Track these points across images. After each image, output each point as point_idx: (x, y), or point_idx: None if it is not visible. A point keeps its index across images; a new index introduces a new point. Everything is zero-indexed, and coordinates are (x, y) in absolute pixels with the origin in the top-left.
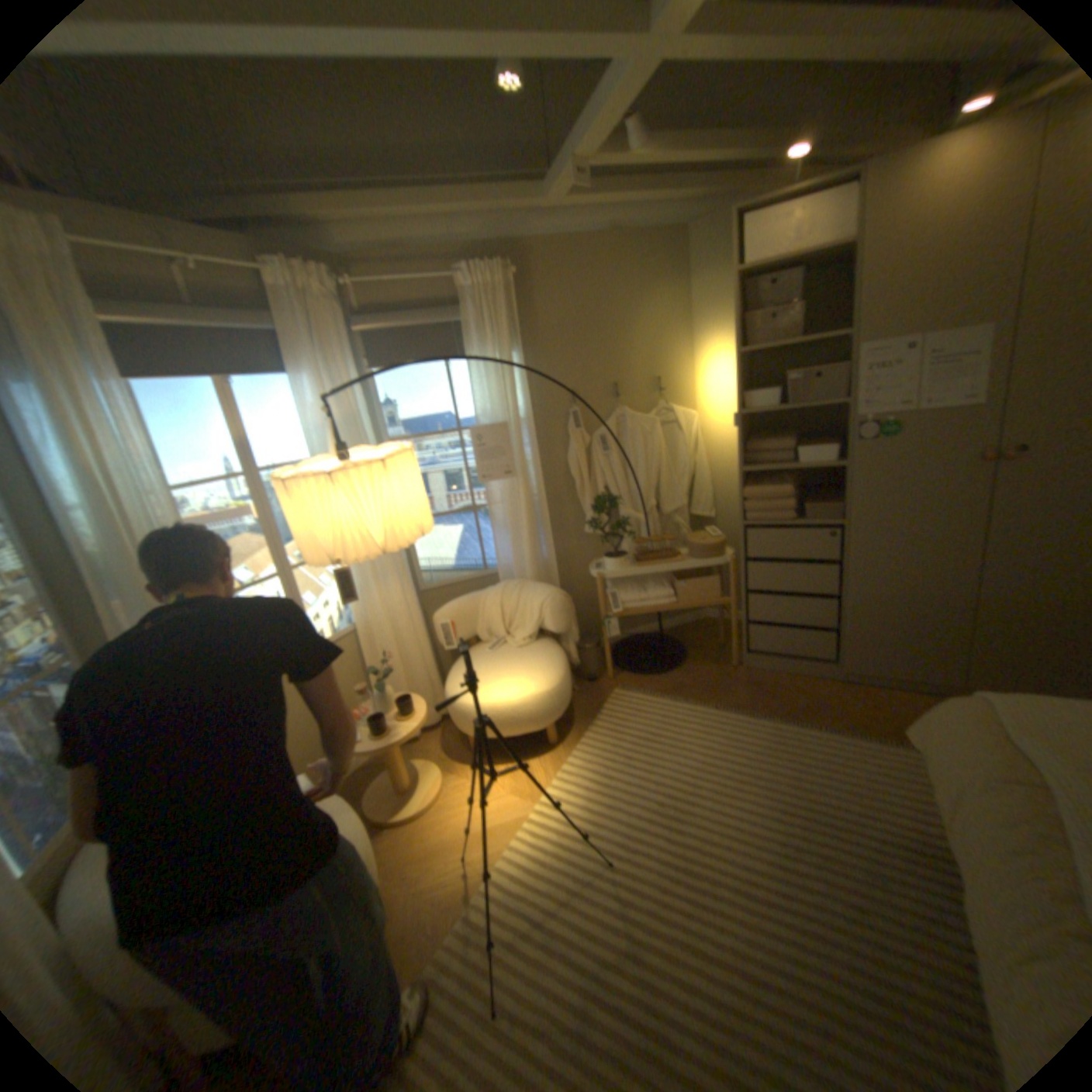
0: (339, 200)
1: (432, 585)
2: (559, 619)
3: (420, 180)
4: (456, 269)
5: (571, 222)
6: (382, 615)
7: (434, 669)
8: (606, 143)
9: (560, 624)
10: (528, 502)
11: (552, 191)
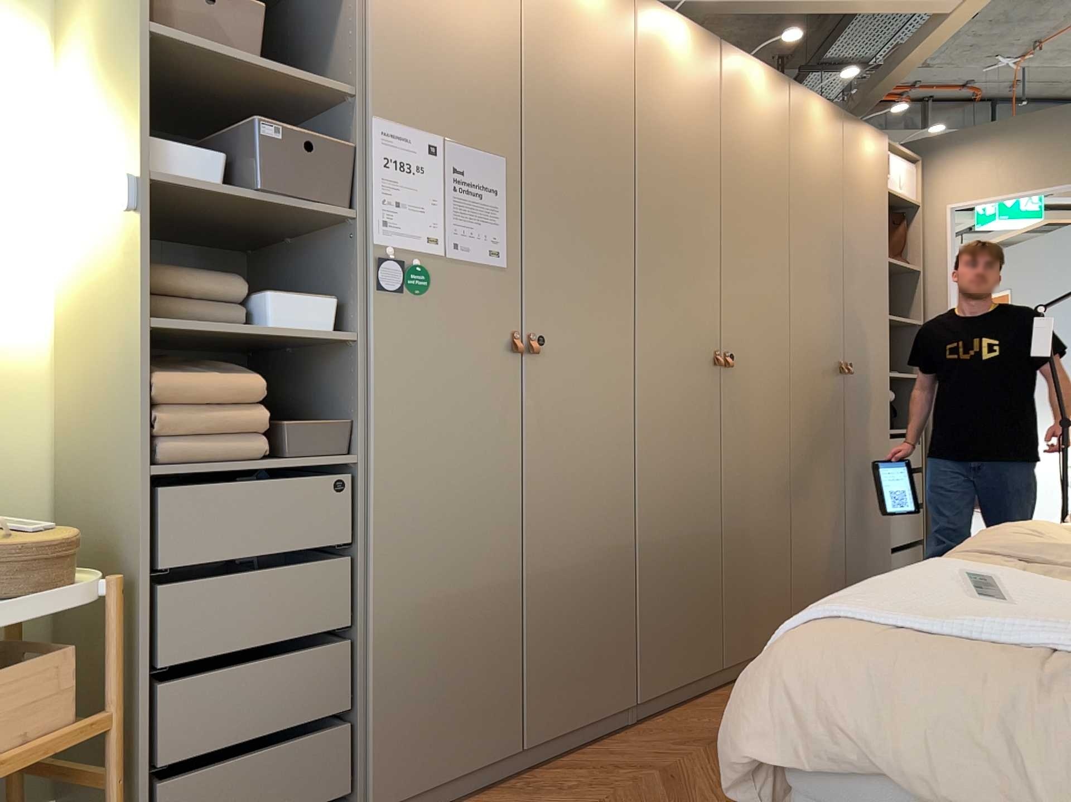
0: None
1: None
2: None
3: None
4: None
5: None
6: None
7: None
8: None
9: None
10: None
11: None
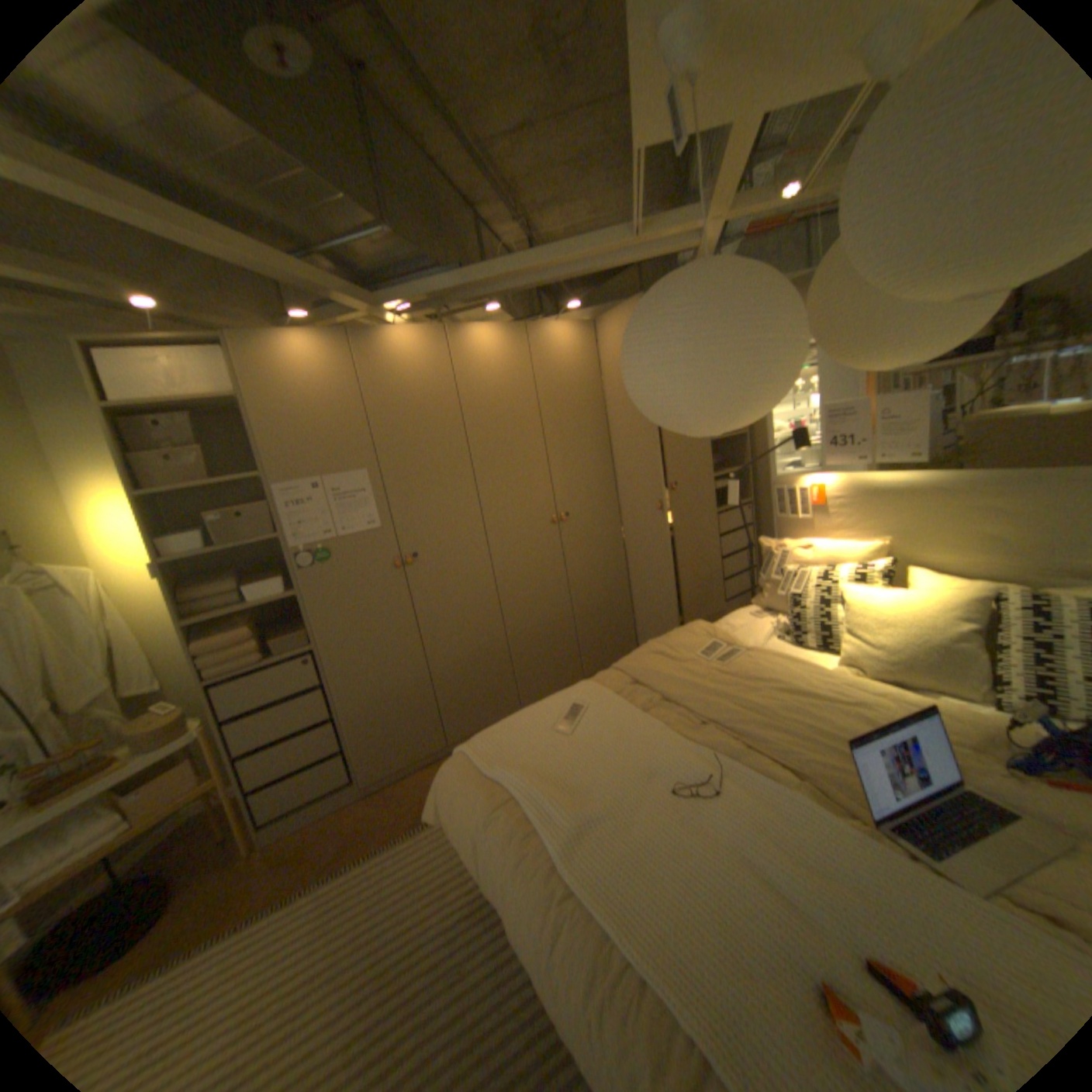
0: None
1: None
2: None
3: None
4: None
5: None
6: None
7: None
8: None
9: None
10: None
11: None
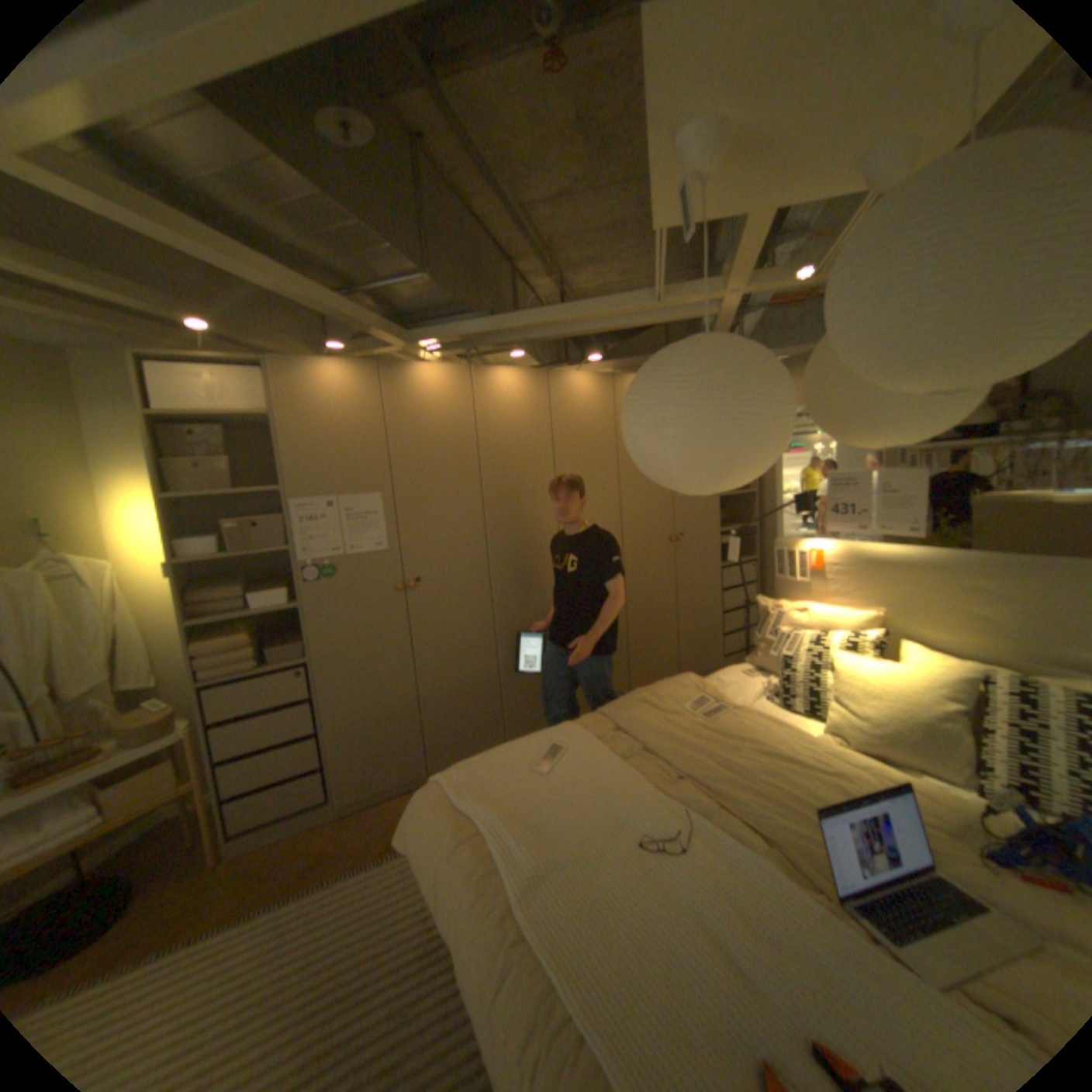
0: None
1: None
2: None
3: None
4: None
5: None
6: None
7: None
8: None
9: None
10: None
11: None
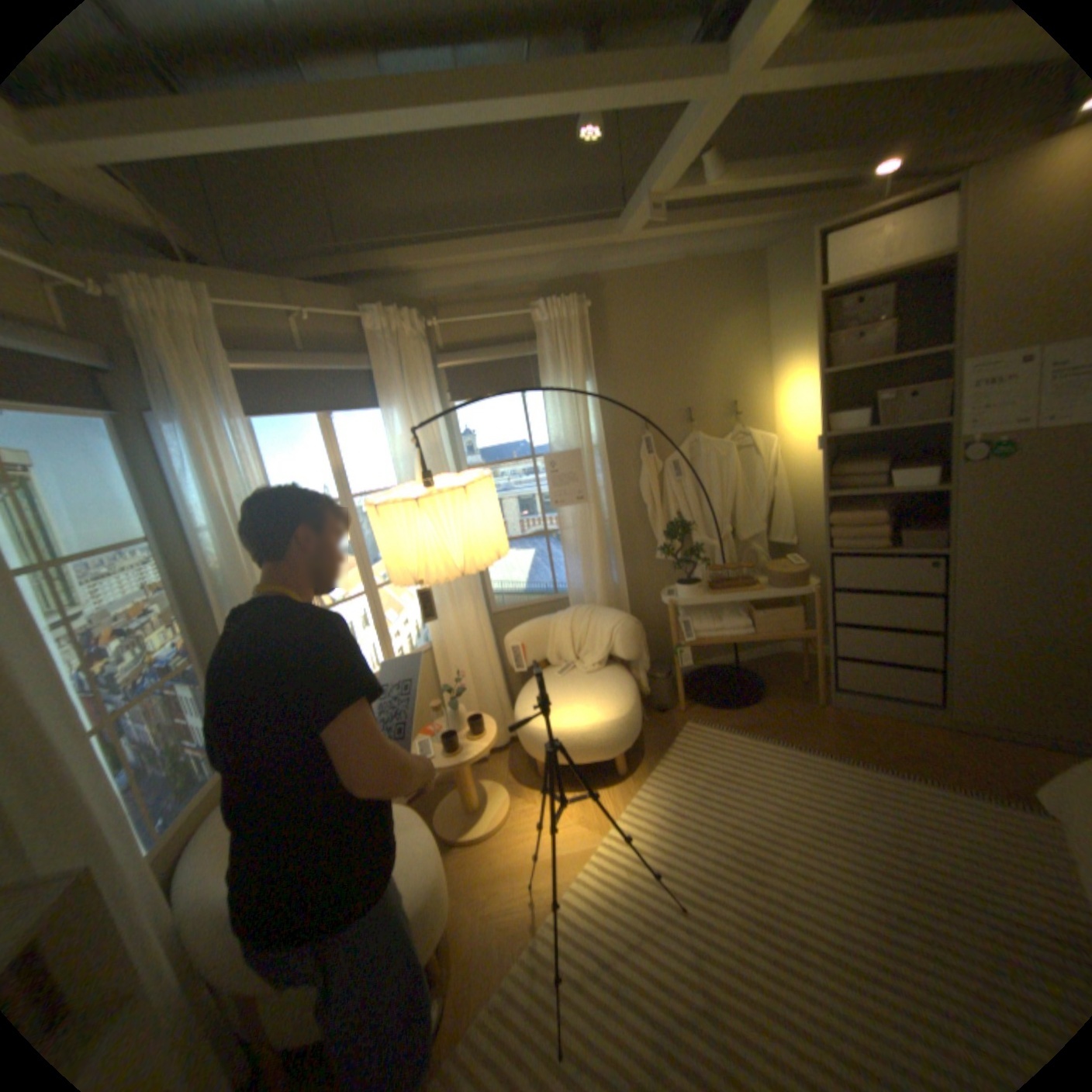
0: (431, 252)
1: (504, 608)
2: (630, 647)
3: (503, 229)
4: (535, 306)
5: (646, 255)
6: (457, 635)
7: (504, 691)
8: (683, 178)
9: (631, 652)
10: (600, 528)
11: (628, 227)
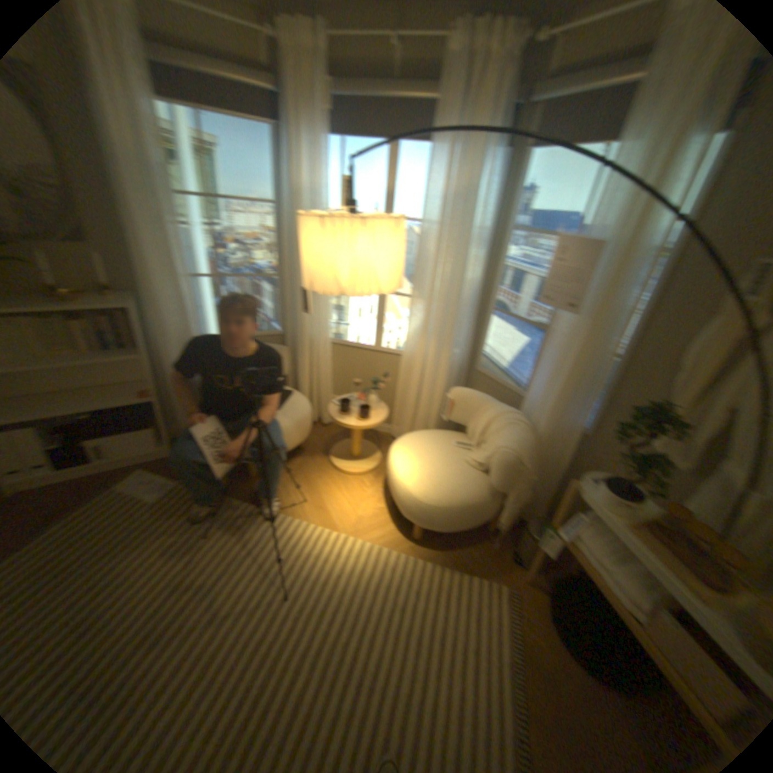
0: None
1: (484, 371)
2: (495, 476)
3: None
4: None
5: None
6: (426, 361)
7: (440, 424)
8: None
9: (494, 480)
10: (589, 356)
11: None
